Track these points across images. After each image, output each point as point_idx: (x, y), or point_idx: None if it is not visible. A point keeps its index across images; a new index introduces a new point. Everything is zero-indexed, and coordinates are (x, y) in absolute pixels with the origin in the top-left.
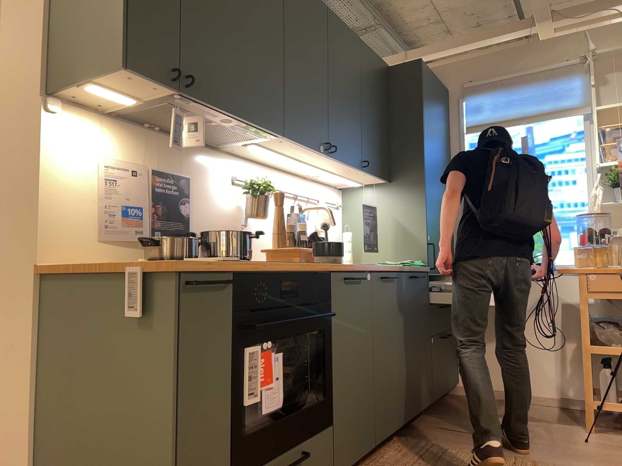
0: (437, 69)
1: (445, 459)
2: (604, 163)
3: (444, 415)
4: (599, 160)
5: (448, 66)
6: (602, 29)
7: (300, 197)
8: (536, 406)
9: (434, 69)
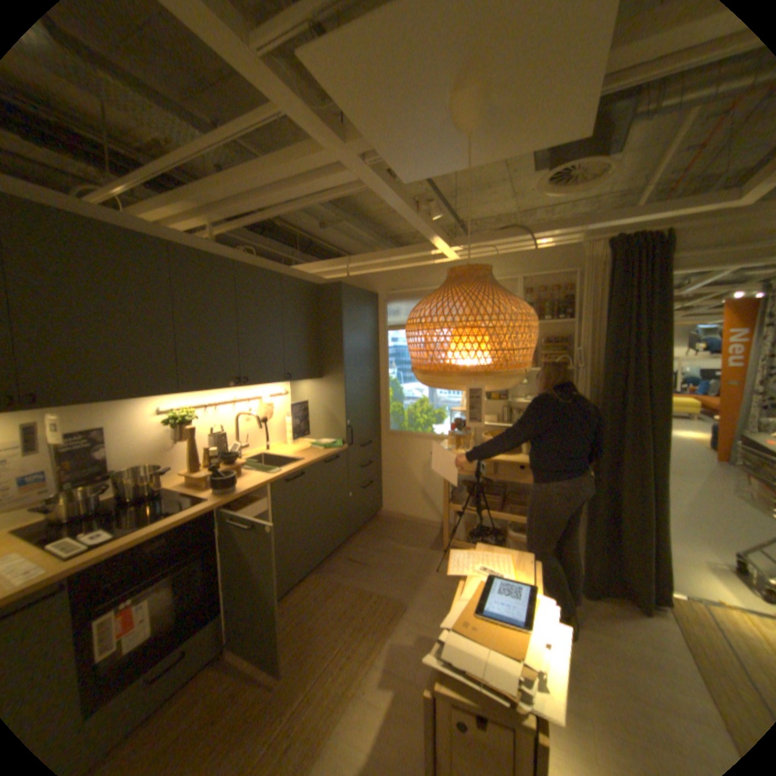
0: (370, 275)
1: (329, 602)
2: None
3: (357, 544)
4: None
5: (378, 274)
6: (483, 258)
7: (240, 401)
8: (426, 528)
9: (368, 275)
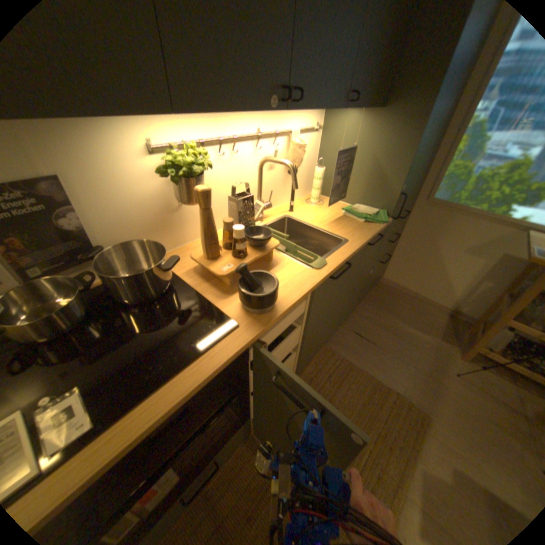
0: None
1: (345, 386)
2: None
3: (361, 313)
4: None
5: None
6: None
7: (264, 135)
8: (432, 309)
9: None
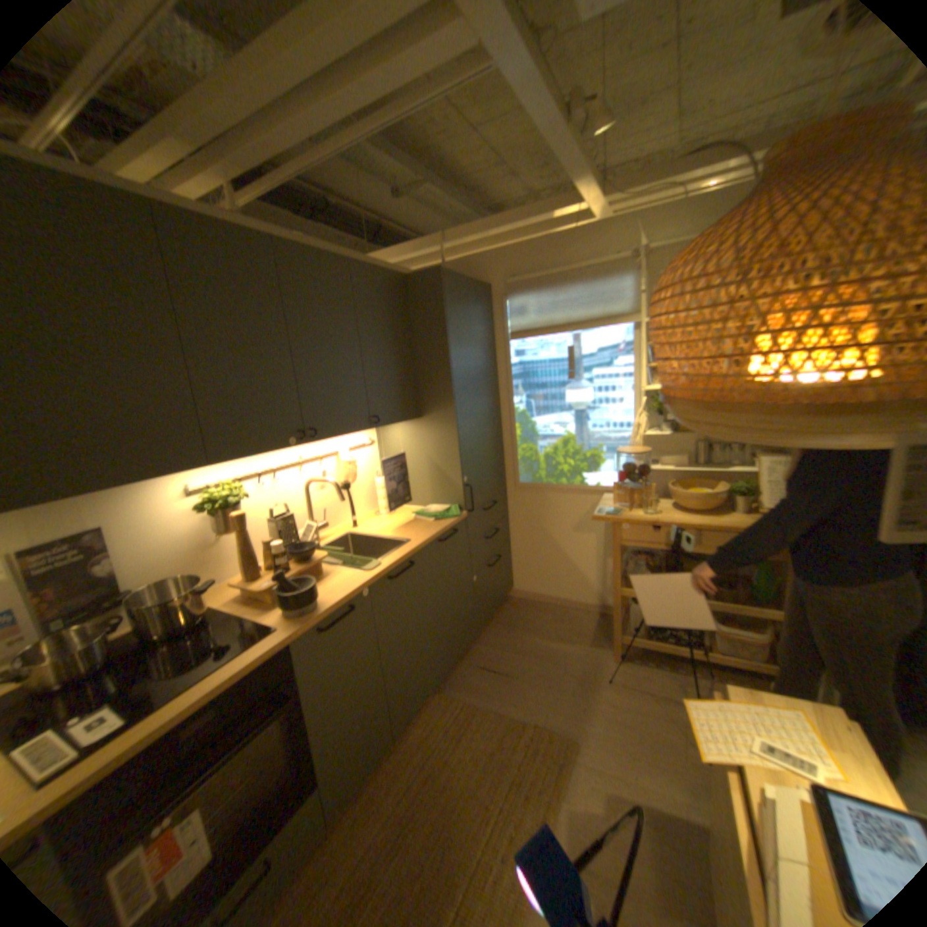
0: (477, 255)
1: (466, 739)
2: (652, 384)
3: (488, 642)
4: (648, 377)
5: (489, 252)
6: (663, 206)
7: (308, 460)
8: (579, 613)
9: (474, 256)
